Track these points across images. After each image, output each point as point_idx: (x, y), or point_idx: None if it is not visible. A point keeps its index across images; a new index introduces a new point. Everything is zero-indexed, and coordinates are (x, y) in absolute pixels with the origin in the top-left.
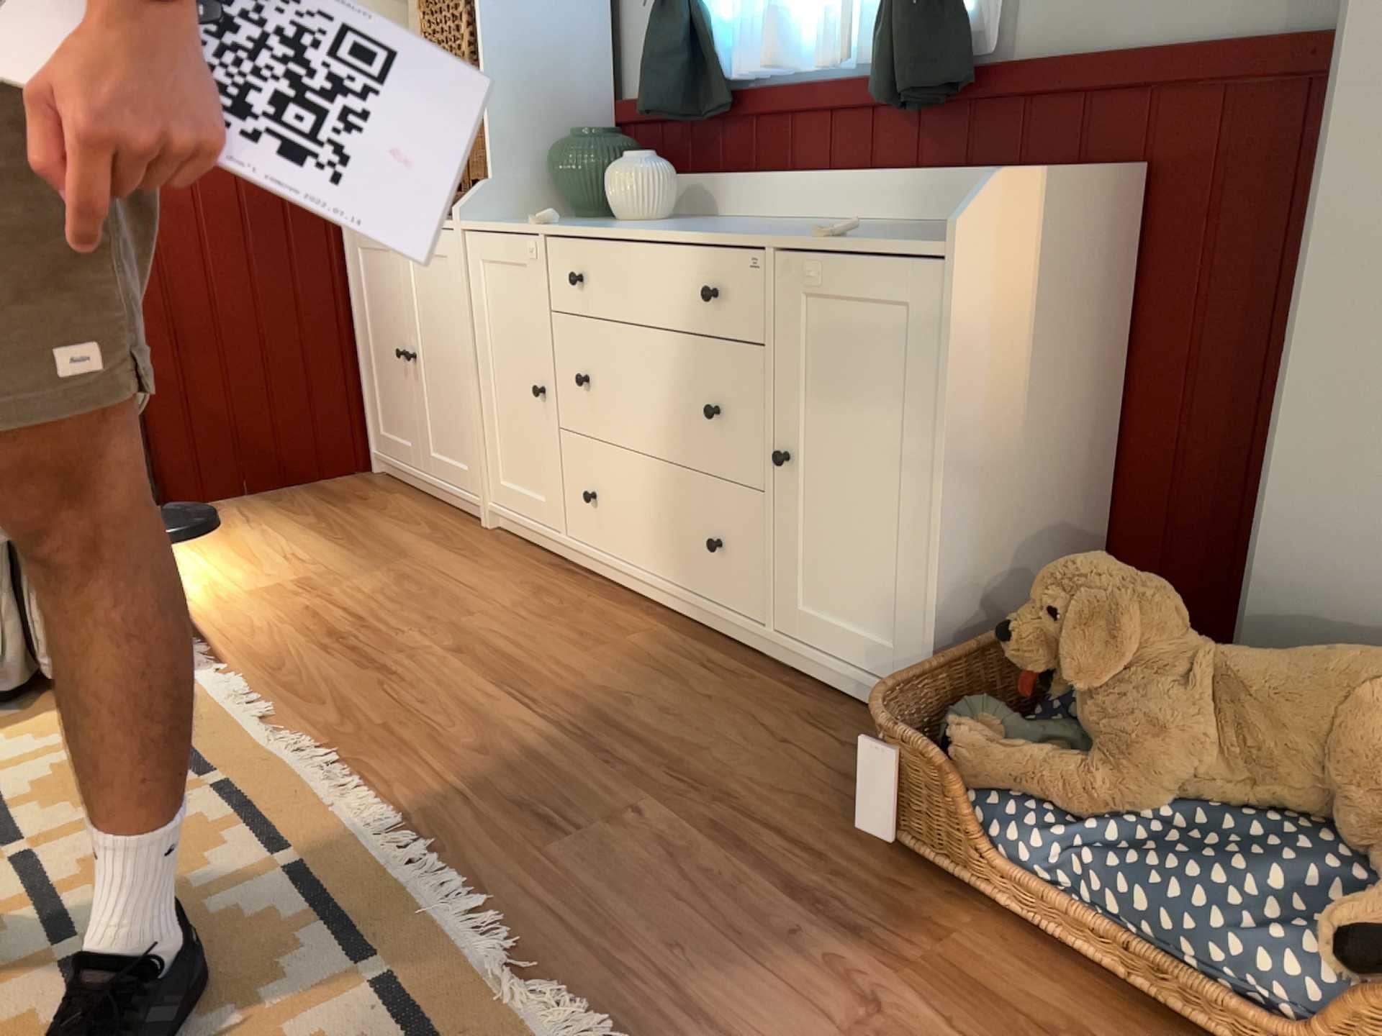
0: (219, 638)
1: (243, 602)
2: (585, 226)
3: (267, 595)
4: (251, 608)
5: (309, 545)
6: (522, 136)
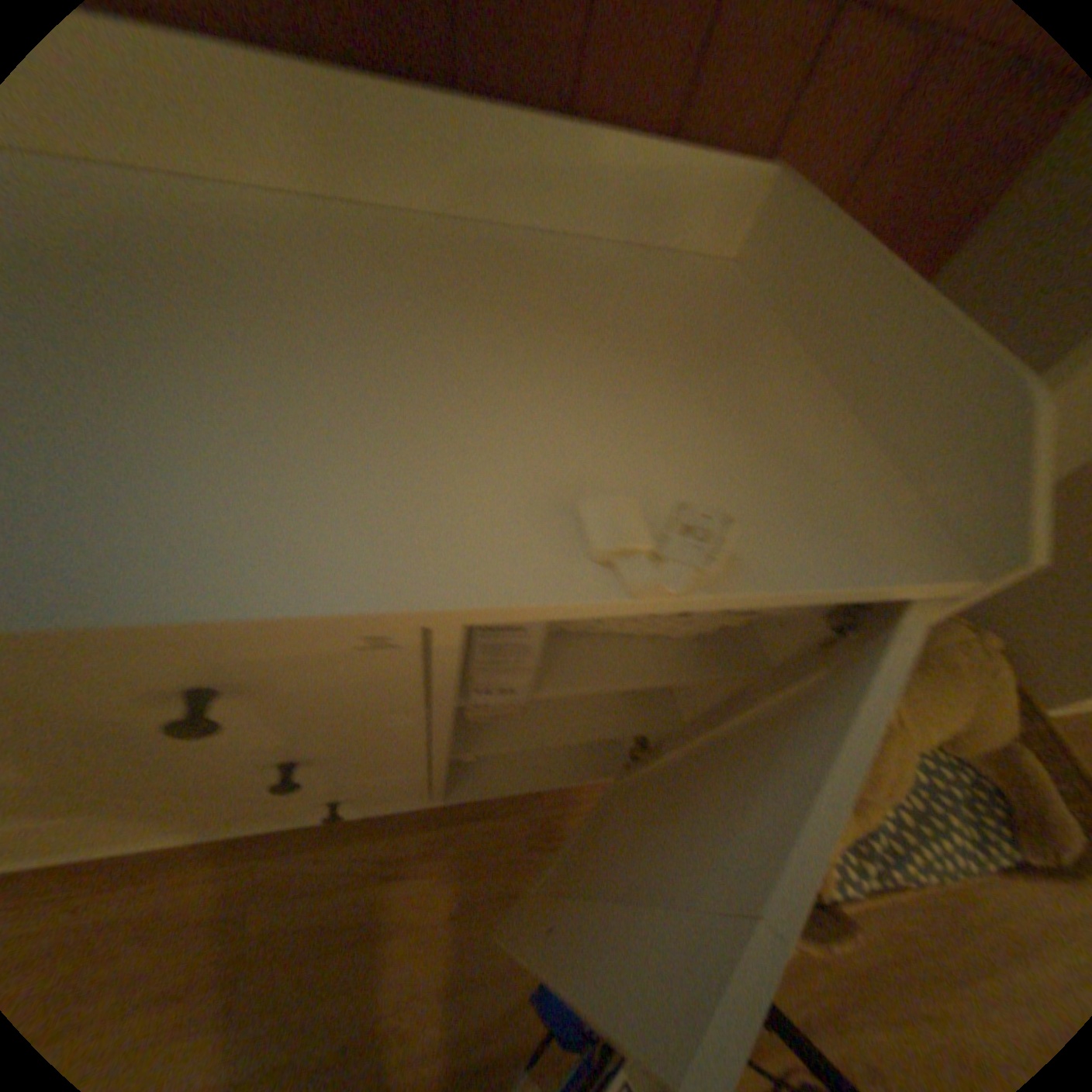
0: None
1: None
2: None
3: None
4: None
5: None
6: None
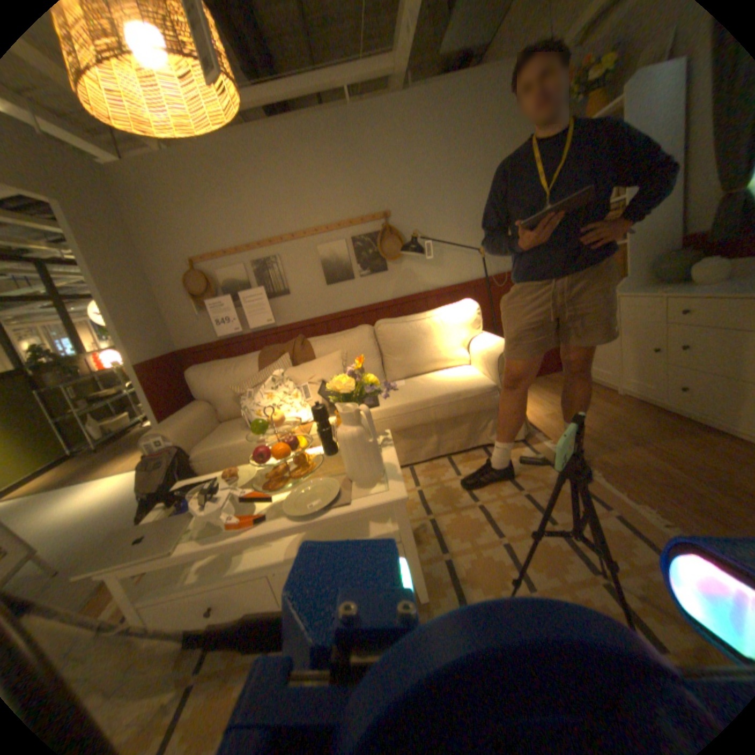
0: (544, 431)
1: (545, 419)
2: (690, 290)
3: (551, 417)
4: (549, 421)
5: (556, 399)
6: (643, 257)
